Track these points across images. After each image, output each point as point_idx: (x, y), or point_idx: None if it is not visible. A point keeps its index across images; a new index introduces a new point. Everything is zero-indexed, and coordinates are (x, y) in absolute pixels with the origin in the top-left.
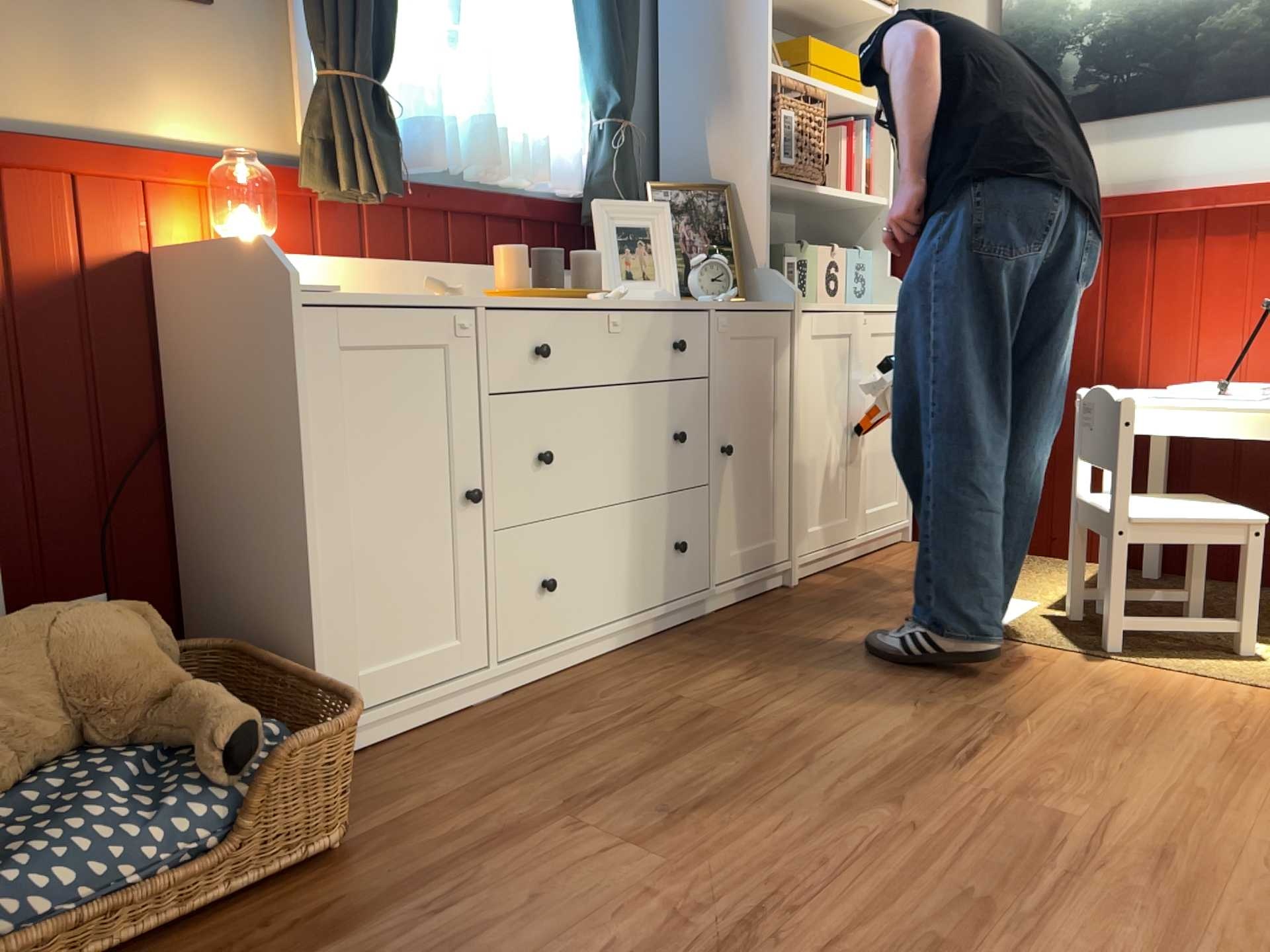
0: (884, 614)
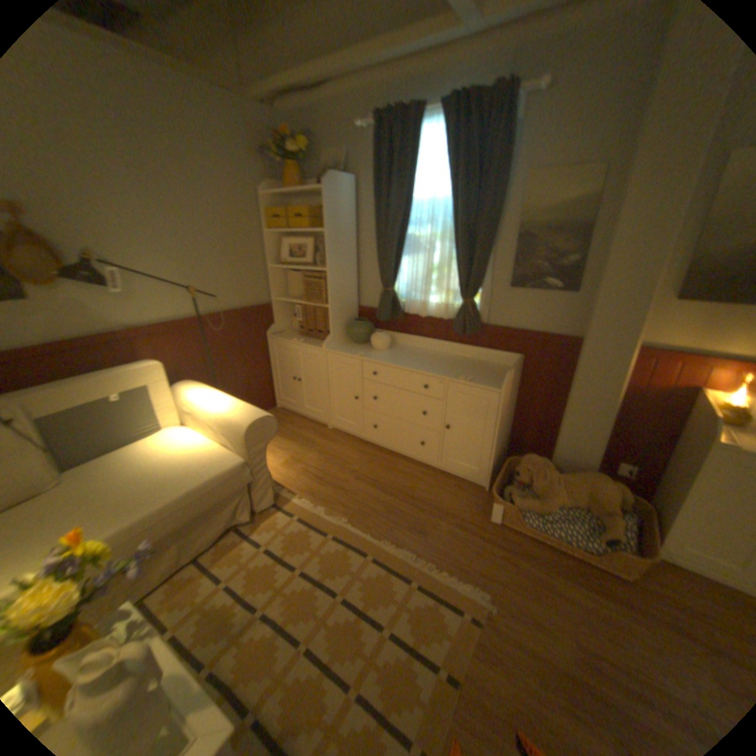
0: None
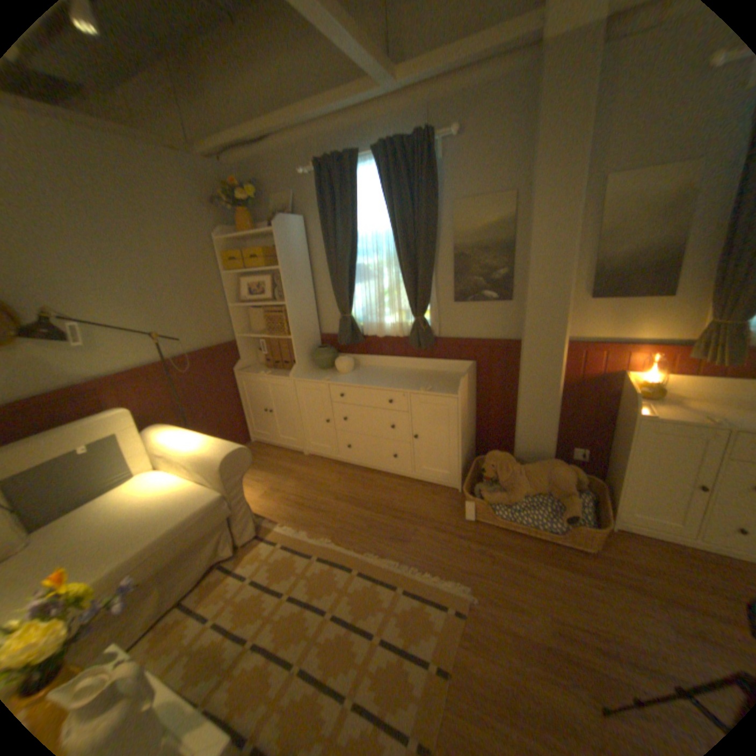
0: None
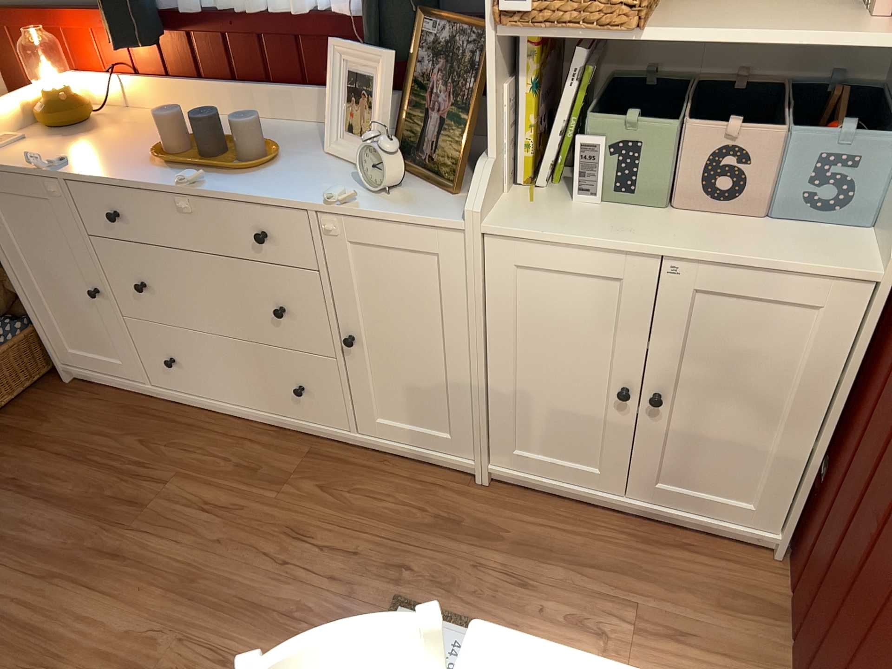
0: (412, 571)
